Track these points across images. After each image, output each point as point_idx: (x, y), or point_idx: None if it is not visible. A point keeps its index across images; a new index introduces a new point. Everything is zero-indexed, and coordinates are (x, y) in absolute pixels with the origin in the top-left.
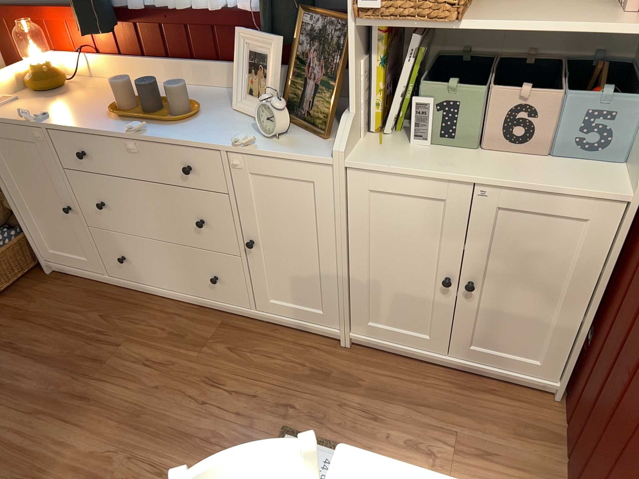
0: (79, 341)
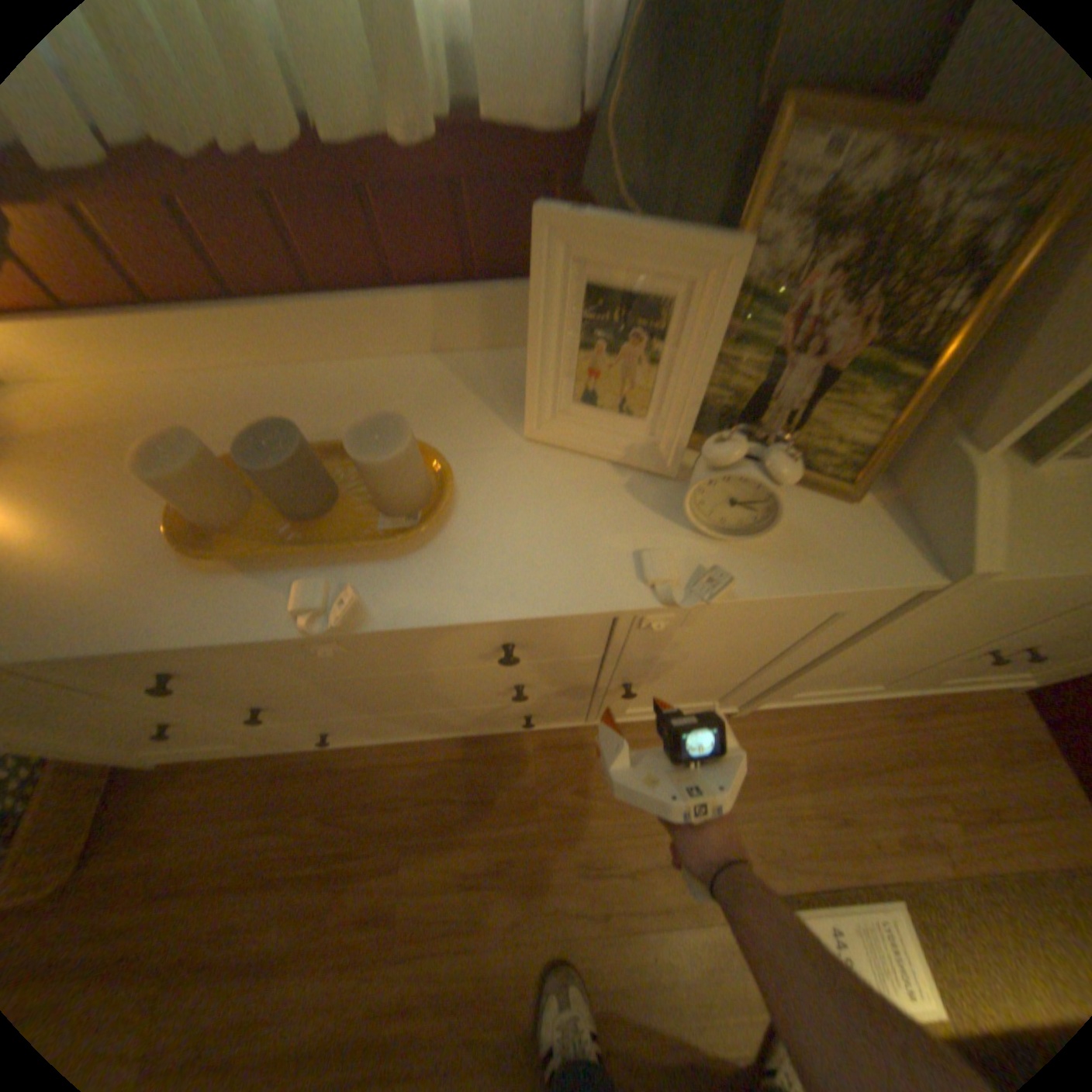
0: (309, 904)
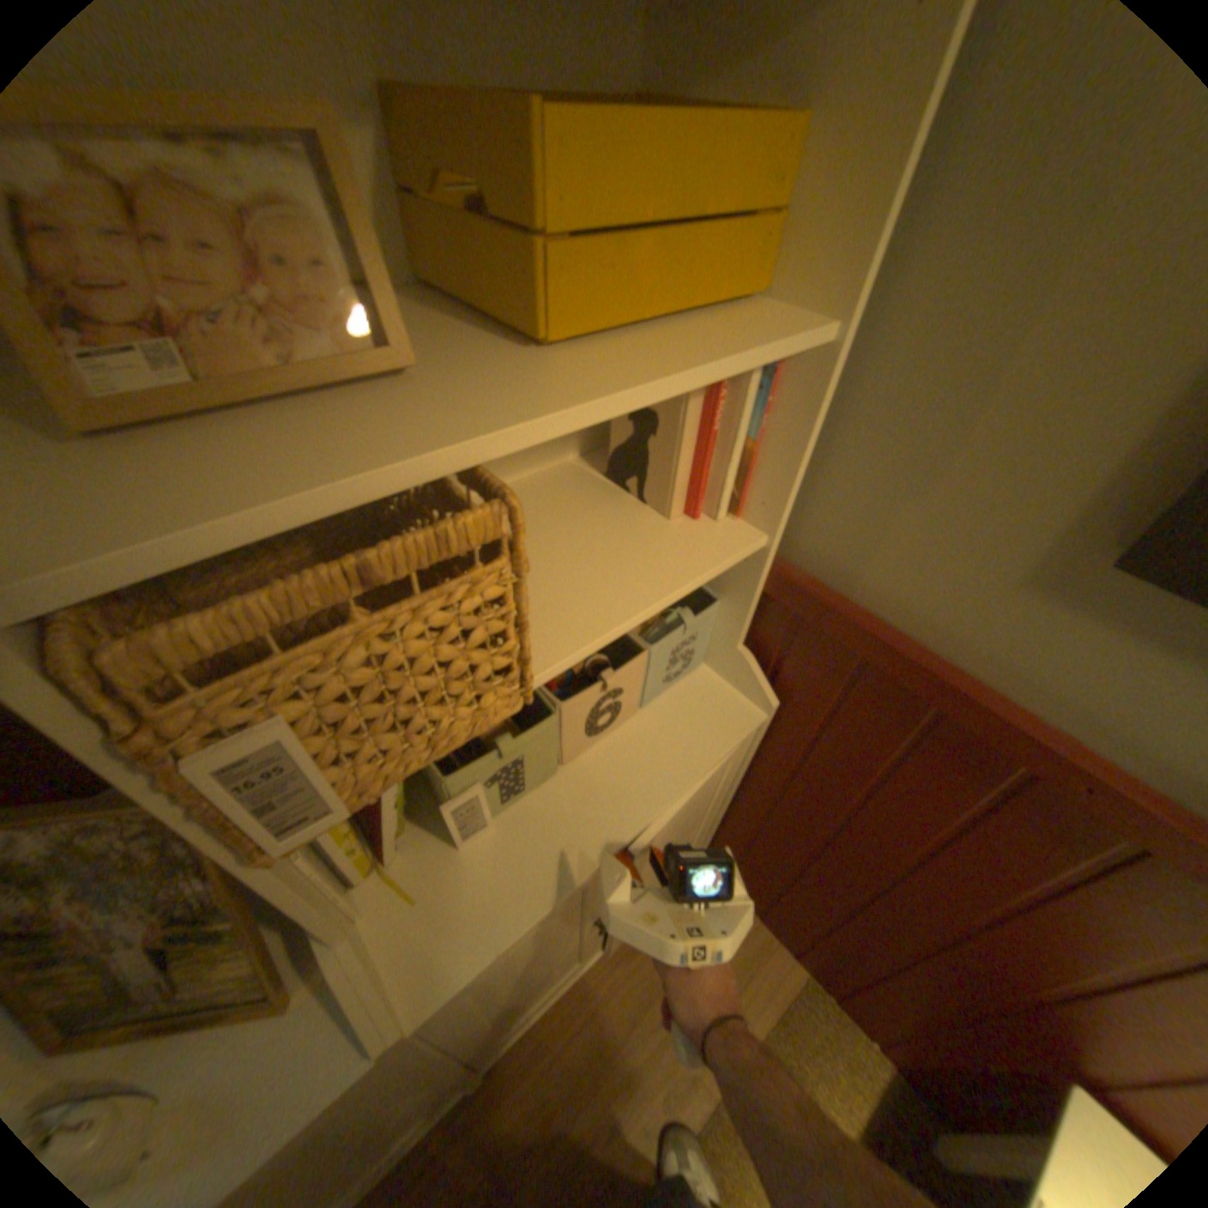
0: None
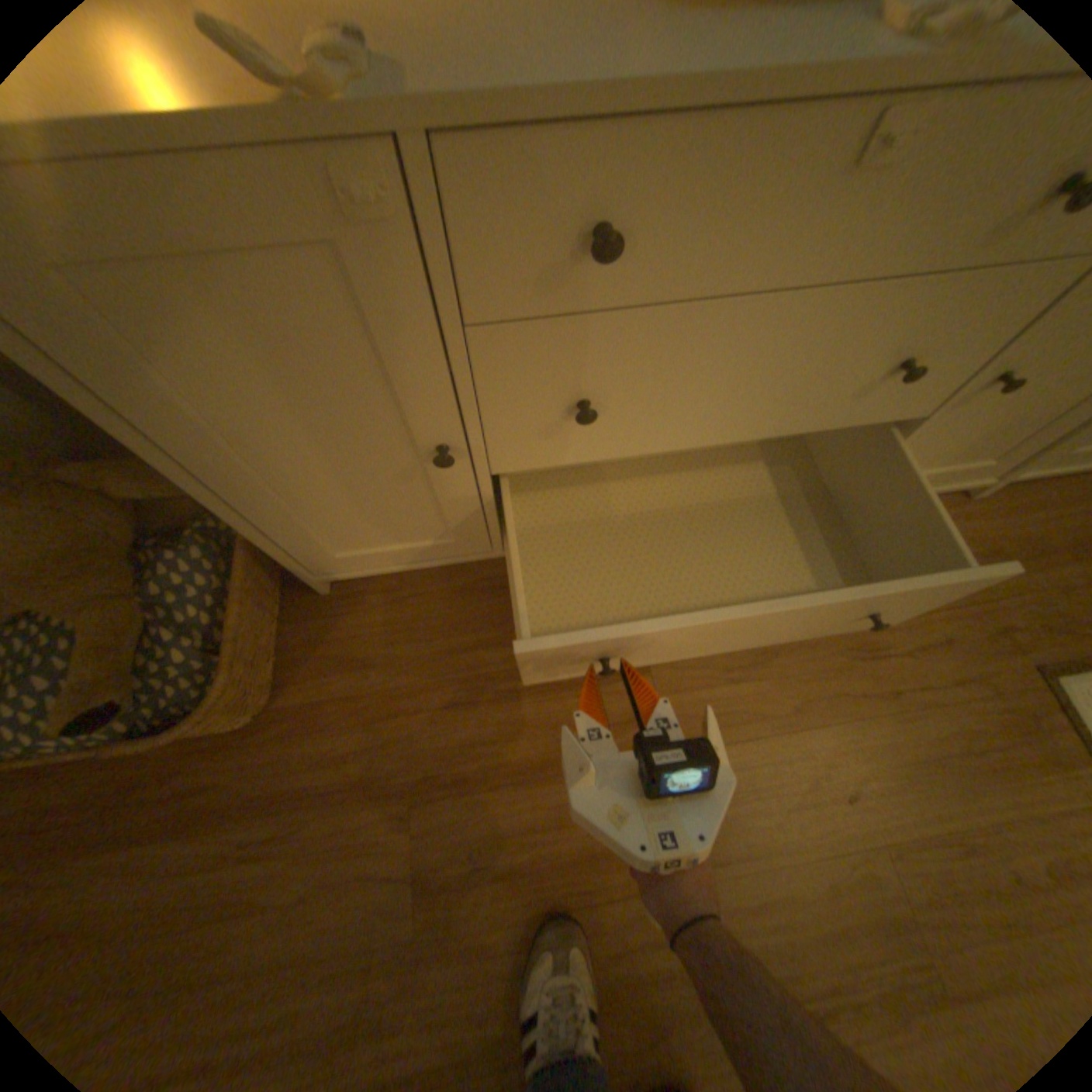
0: (559, 710)
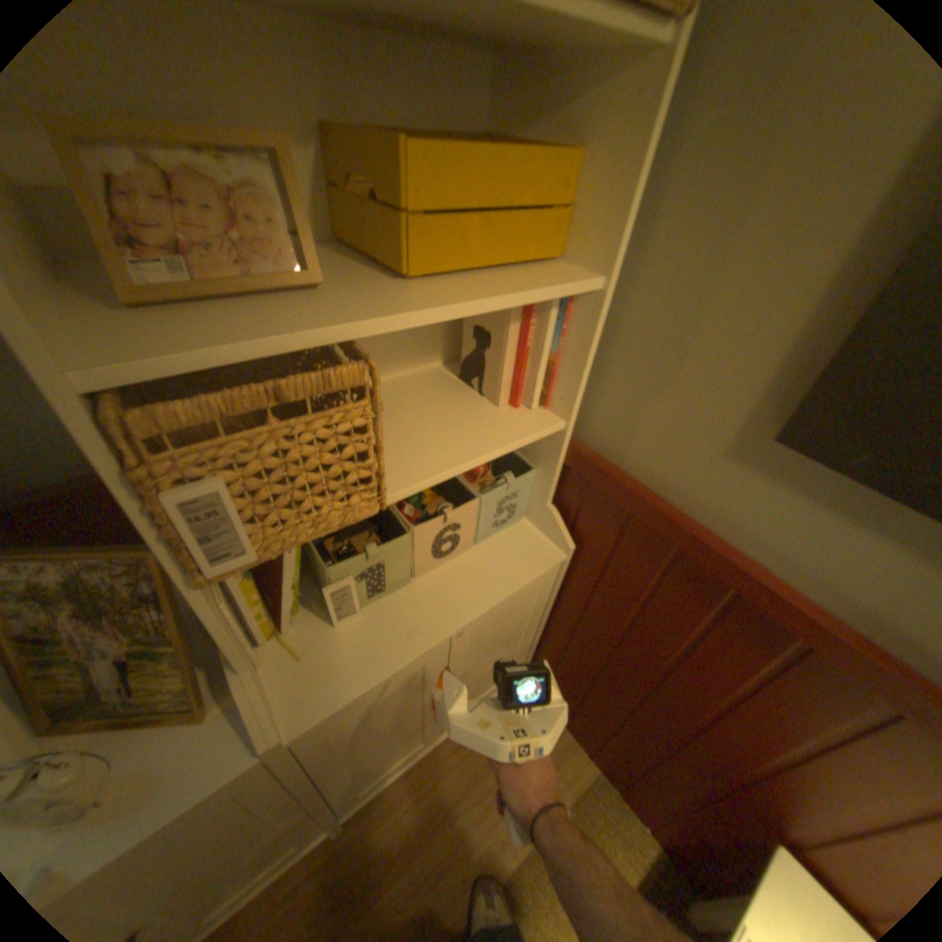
0: None
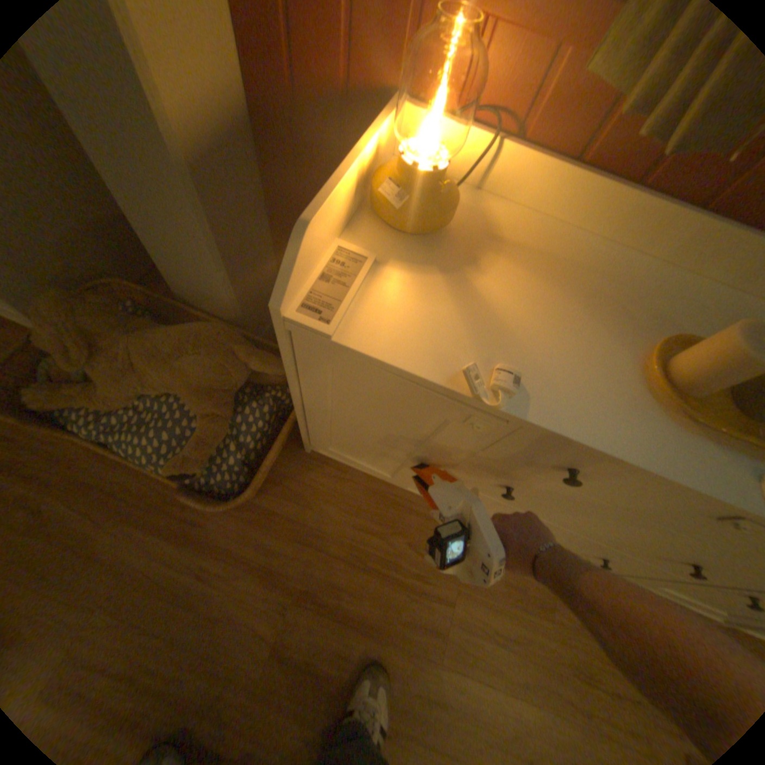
0: (395, 599)
